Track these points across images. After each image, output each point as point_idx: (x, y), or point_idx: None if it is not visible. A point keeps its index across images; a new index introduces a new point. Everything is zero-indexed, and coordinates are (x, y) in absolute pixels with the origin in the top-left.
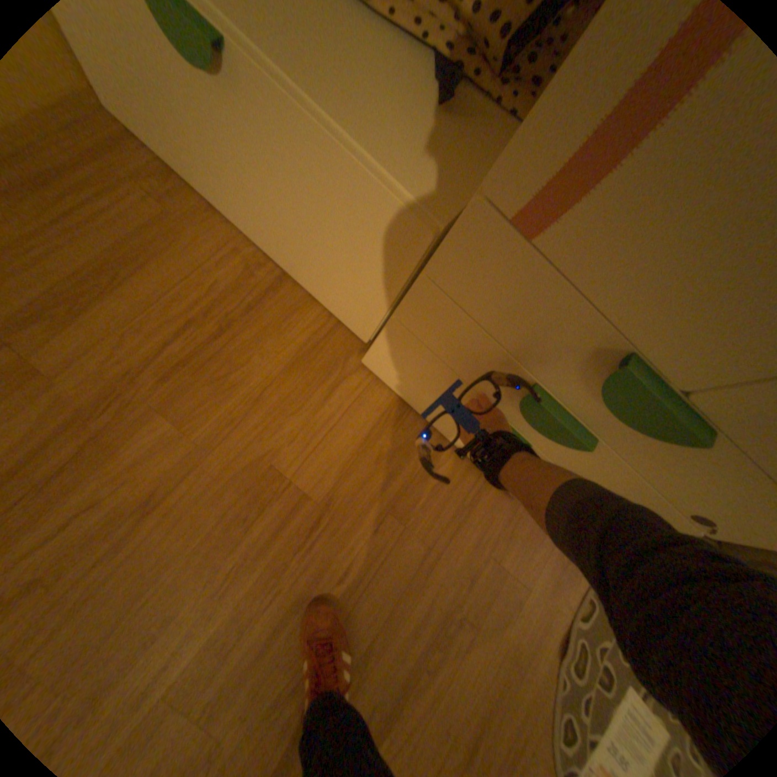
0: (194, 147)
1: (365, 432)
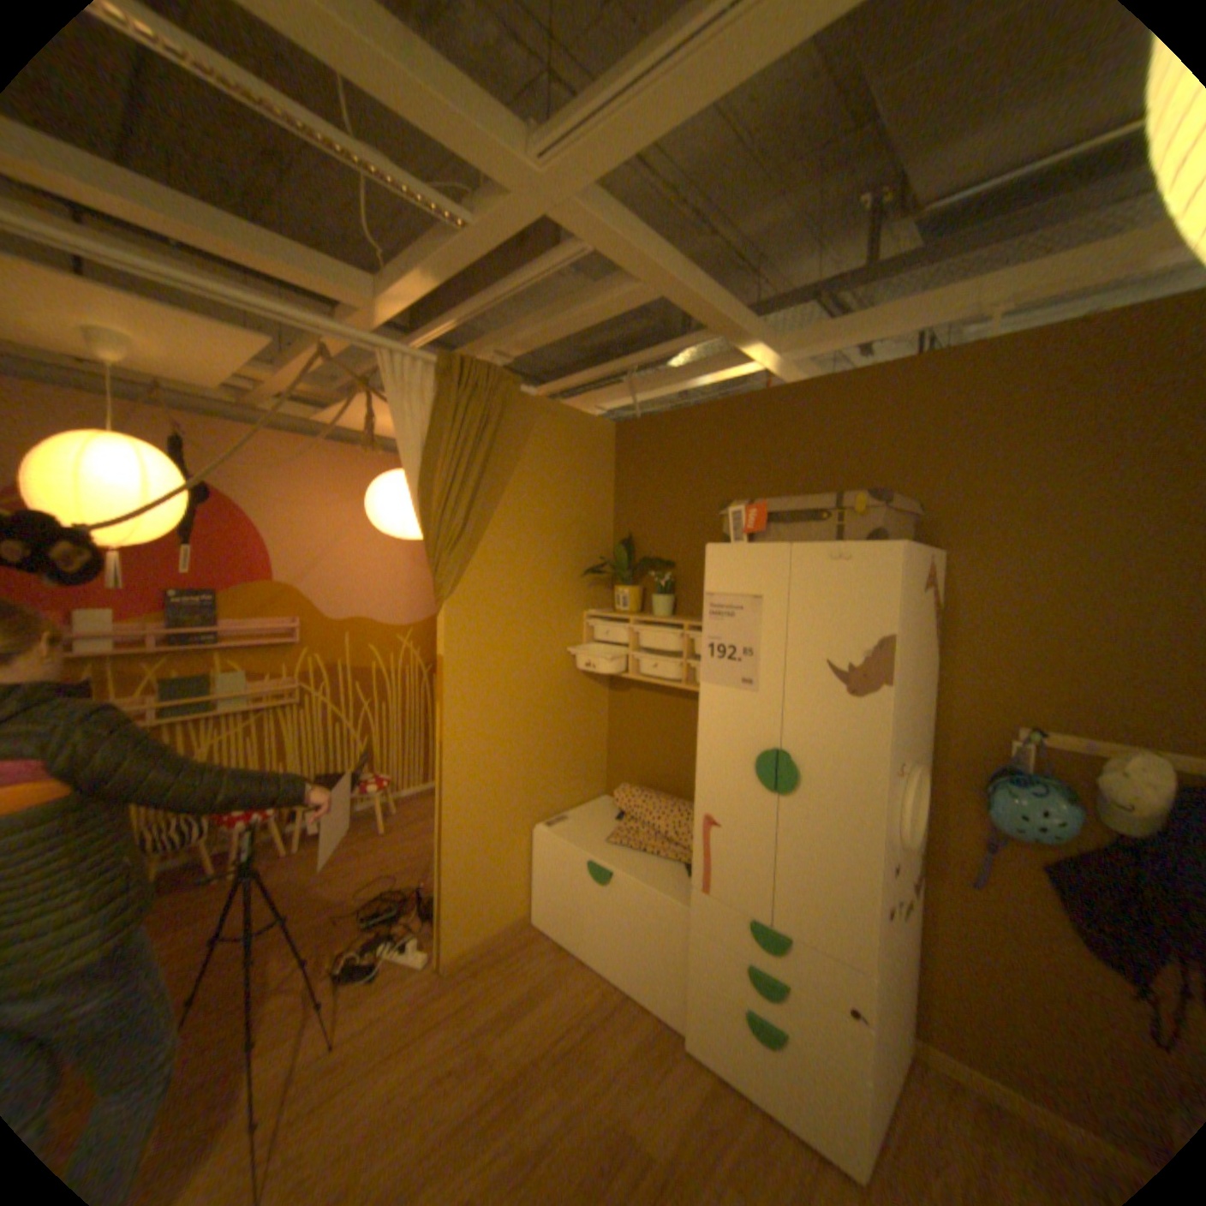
0: (584, 924)
1: (695, 1108)
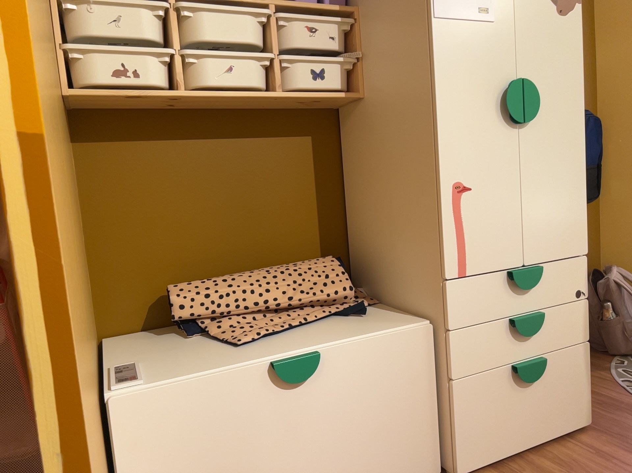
0: None
1: None
